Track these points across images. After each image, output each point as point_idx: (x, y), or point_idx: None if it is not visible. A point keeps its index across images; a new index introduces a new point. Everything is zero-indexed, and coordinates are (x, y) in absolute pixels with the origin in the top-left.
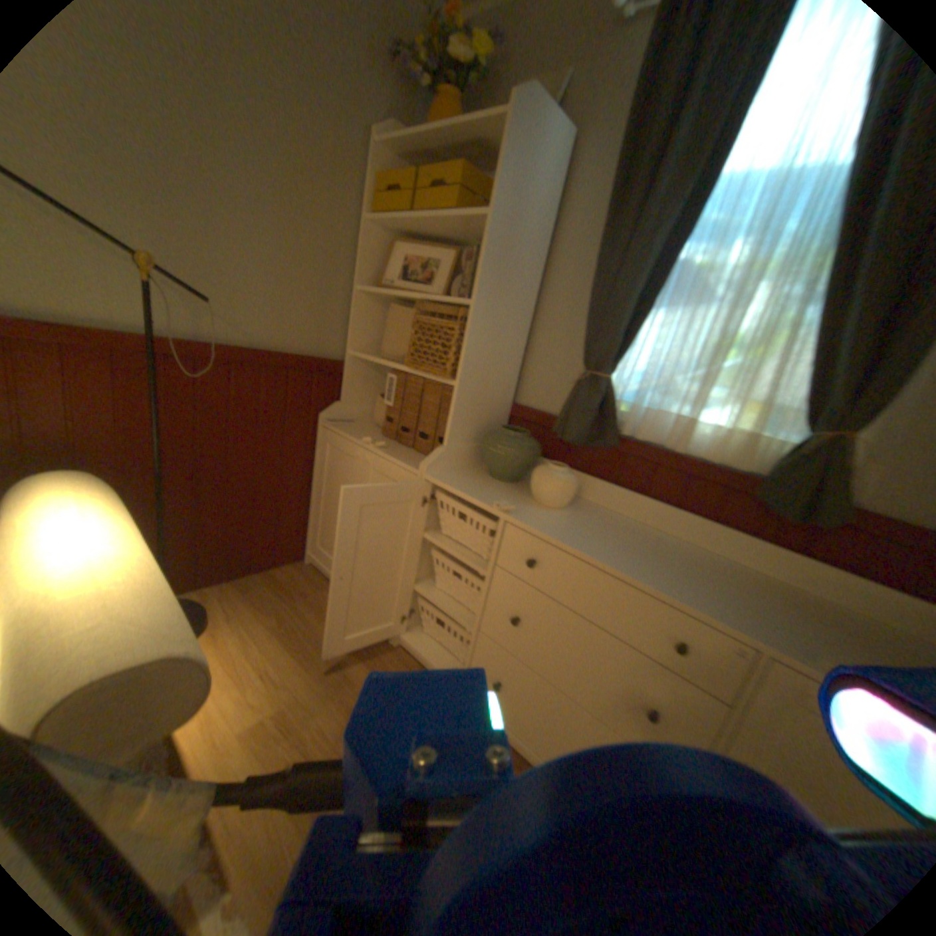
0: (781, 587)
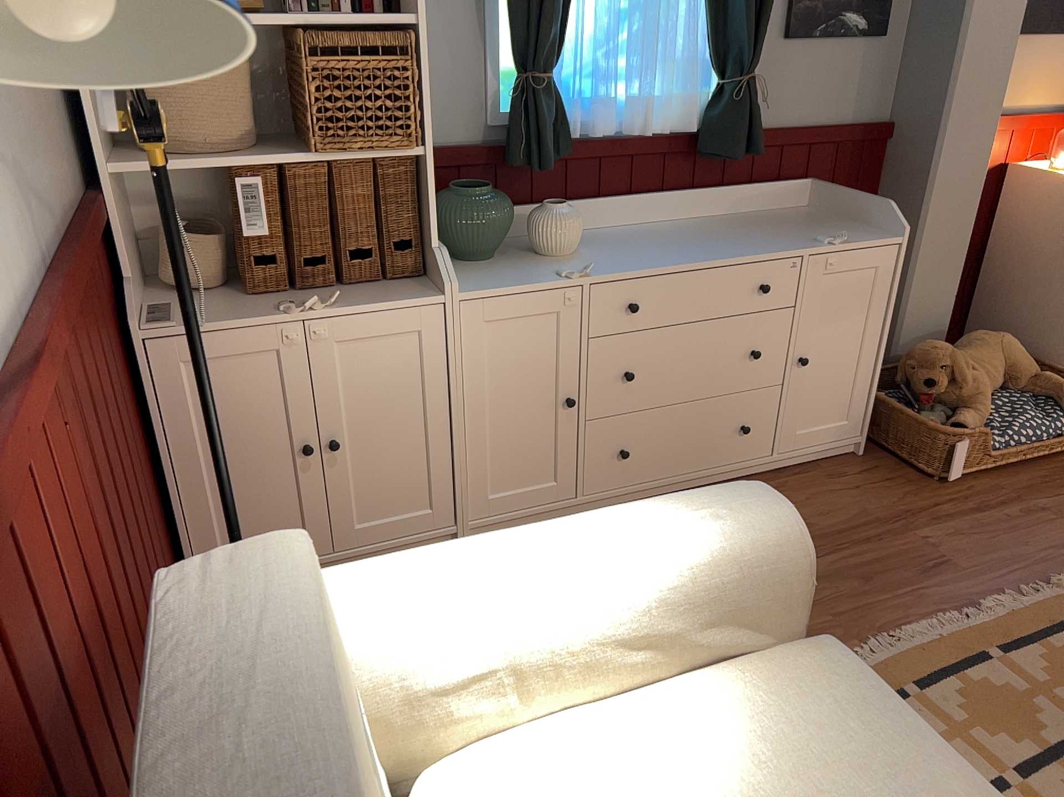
0: (728, 219)
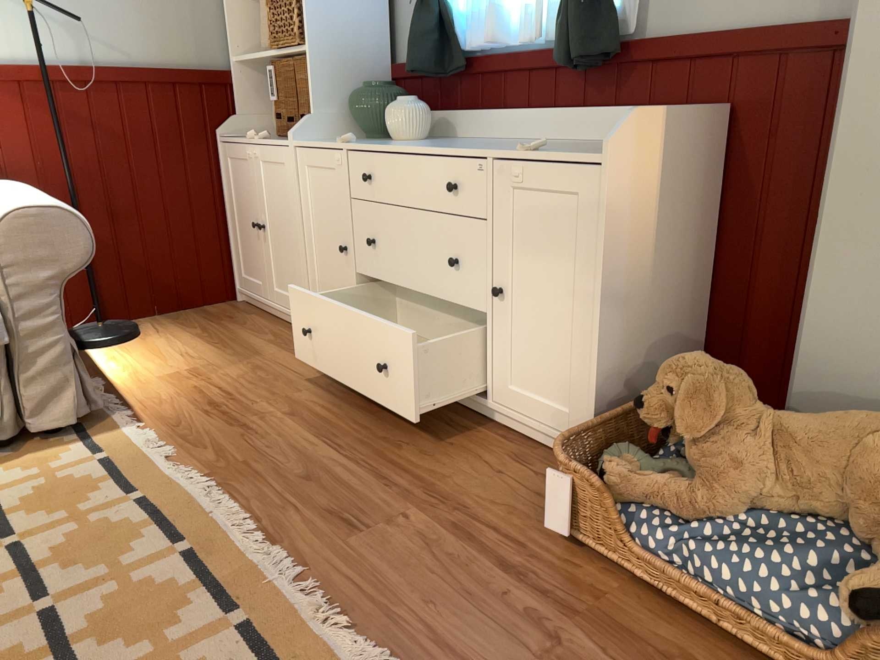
0: (586, 143)
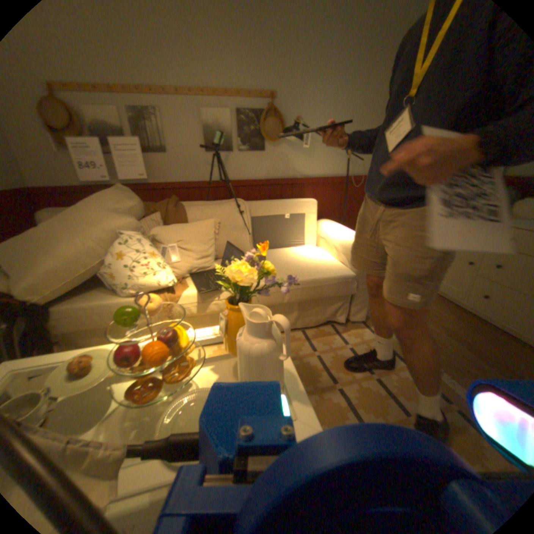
0: None
